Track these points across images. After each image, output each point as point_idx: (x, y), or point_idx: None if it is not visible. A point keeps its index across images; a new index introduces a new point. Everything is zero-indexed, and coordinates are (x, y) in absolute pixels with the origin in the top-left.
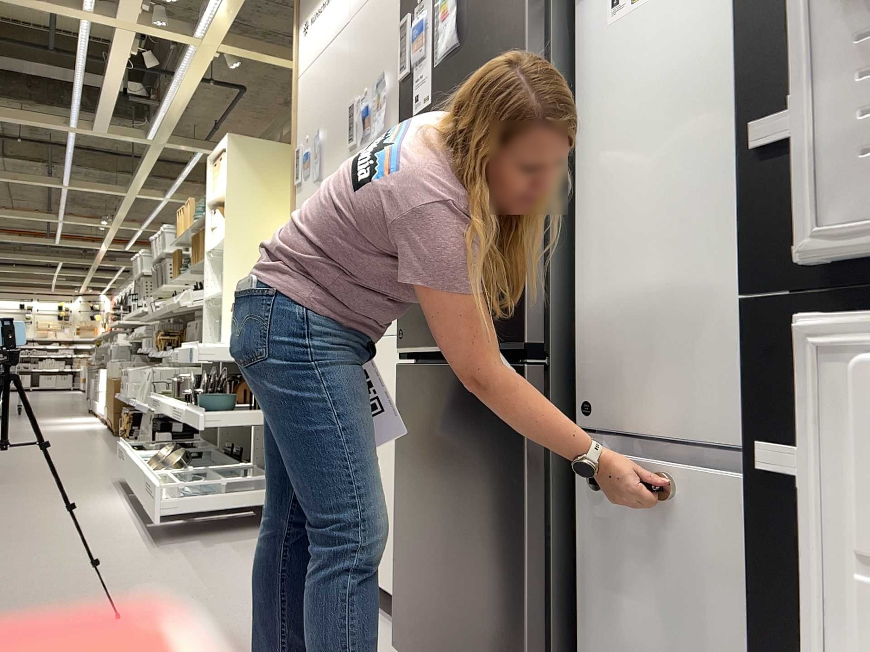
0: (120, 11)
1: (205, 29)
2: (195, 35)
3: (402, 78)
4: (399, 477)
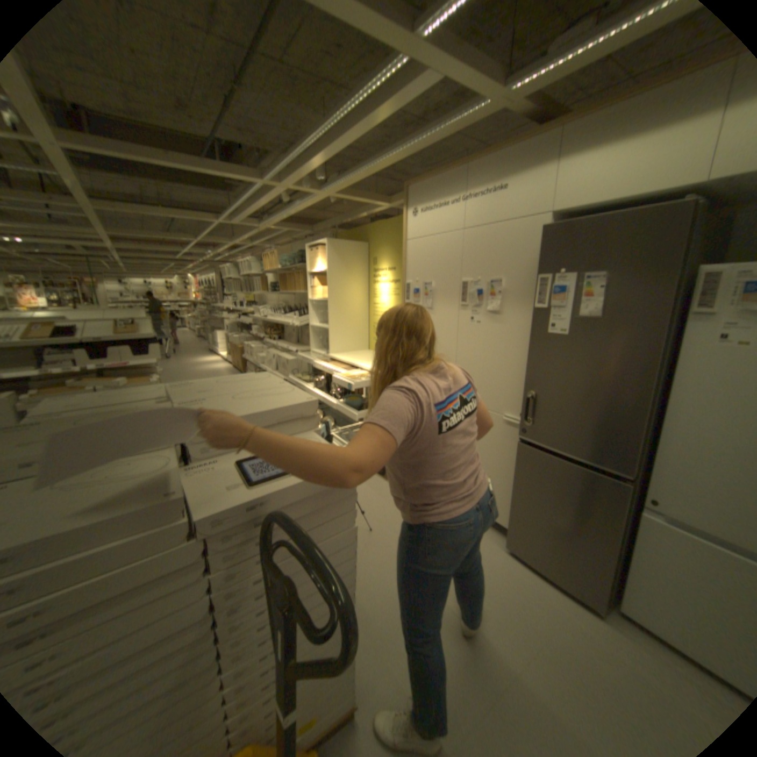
0: (281, 177)
1: (329, 187)
2: (322, 190)
3: (538, 307)
4: (517, 488)
